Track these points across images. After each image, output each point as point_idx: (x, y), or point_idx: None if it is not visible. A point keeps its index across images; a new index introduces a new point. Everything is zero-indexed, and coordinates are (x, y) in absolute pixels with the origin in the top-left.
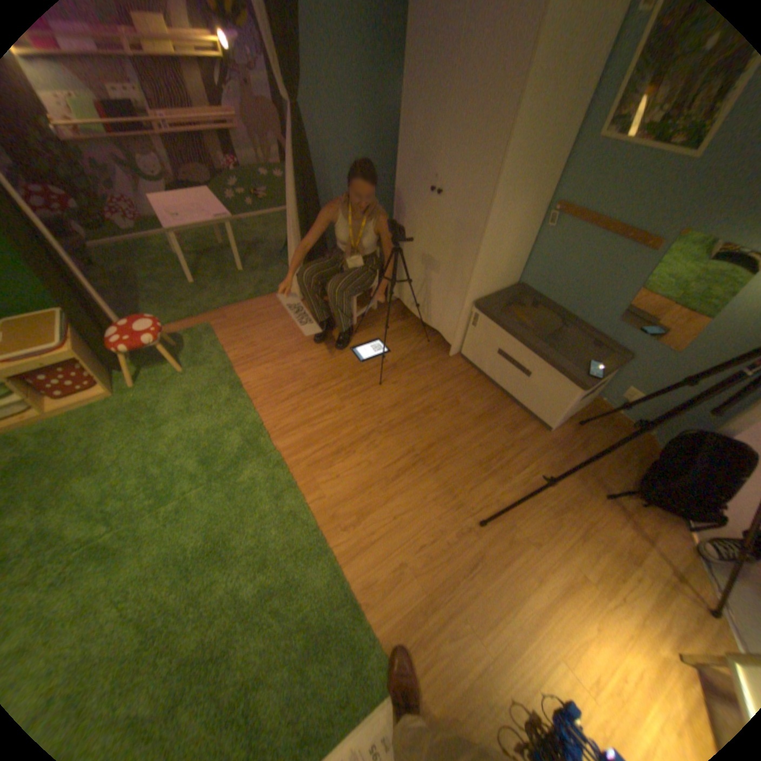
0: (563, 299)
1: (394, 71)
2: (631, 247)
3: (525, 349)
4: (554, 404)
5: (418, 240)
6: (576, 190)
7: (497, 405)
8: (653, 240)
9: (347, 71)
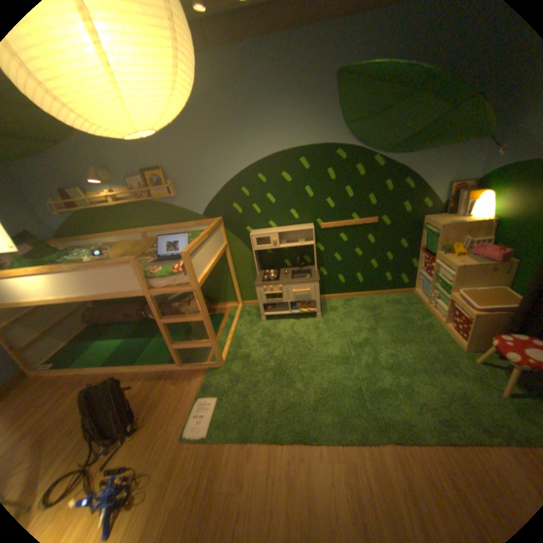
0: None
1: None
2: None
3: None
4: None
5: None
6: None
7: None
8: None
9: None
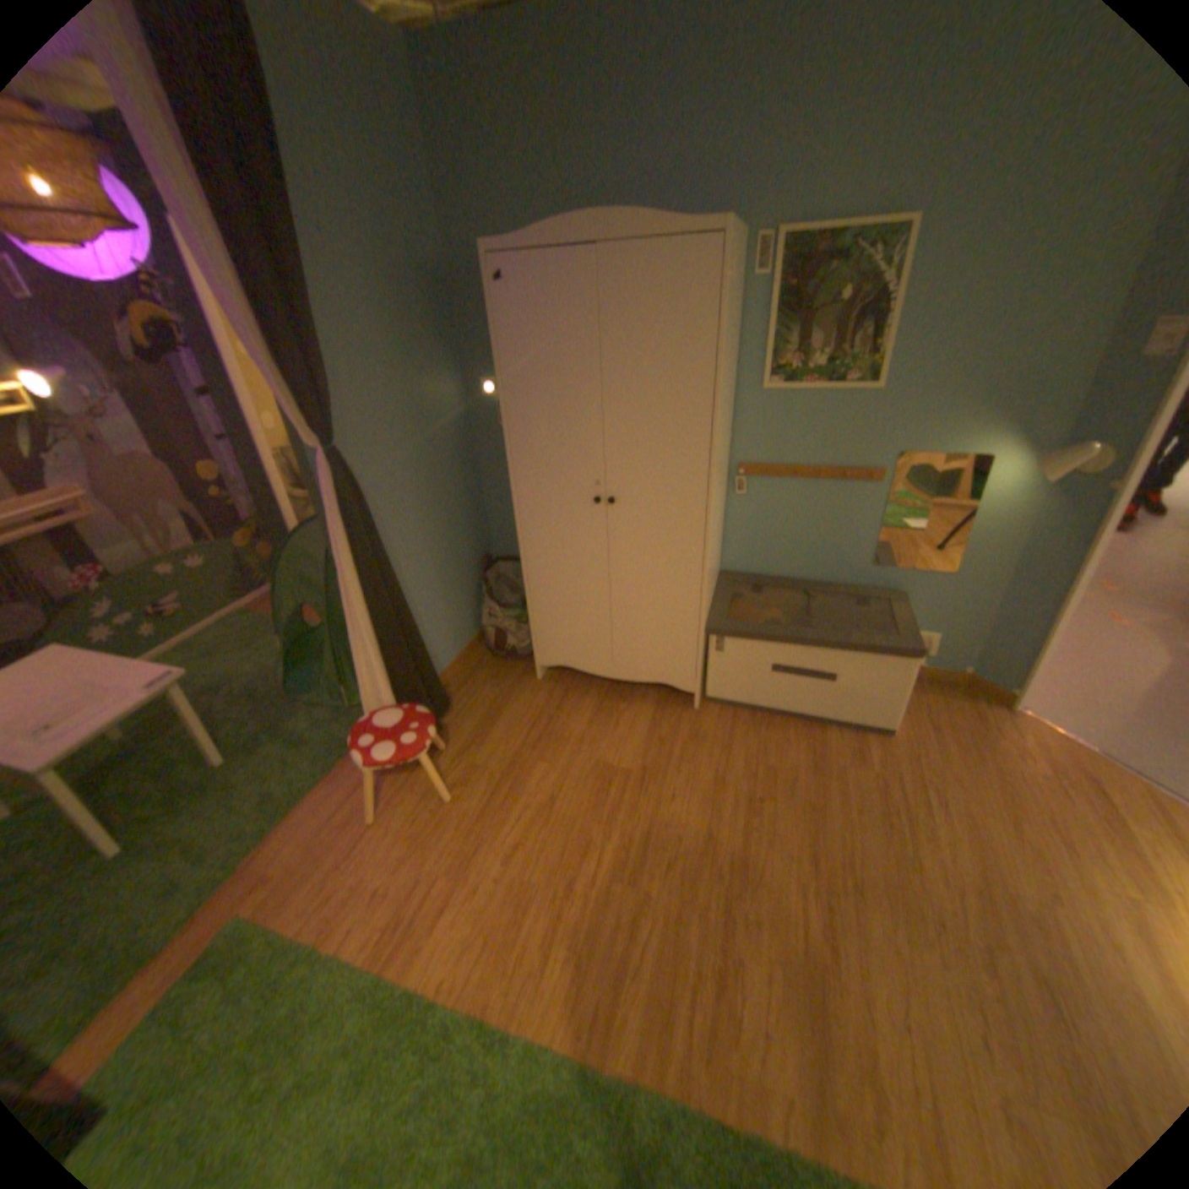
0: (790, 566)
1: (431, 369)
2: (849, 485)
3: (818, 645)
4: (886, 695)
5: (583, 569)
6: (755, 445)
7: (810, 736)
8: (871, 471)
9: (377, 382)
